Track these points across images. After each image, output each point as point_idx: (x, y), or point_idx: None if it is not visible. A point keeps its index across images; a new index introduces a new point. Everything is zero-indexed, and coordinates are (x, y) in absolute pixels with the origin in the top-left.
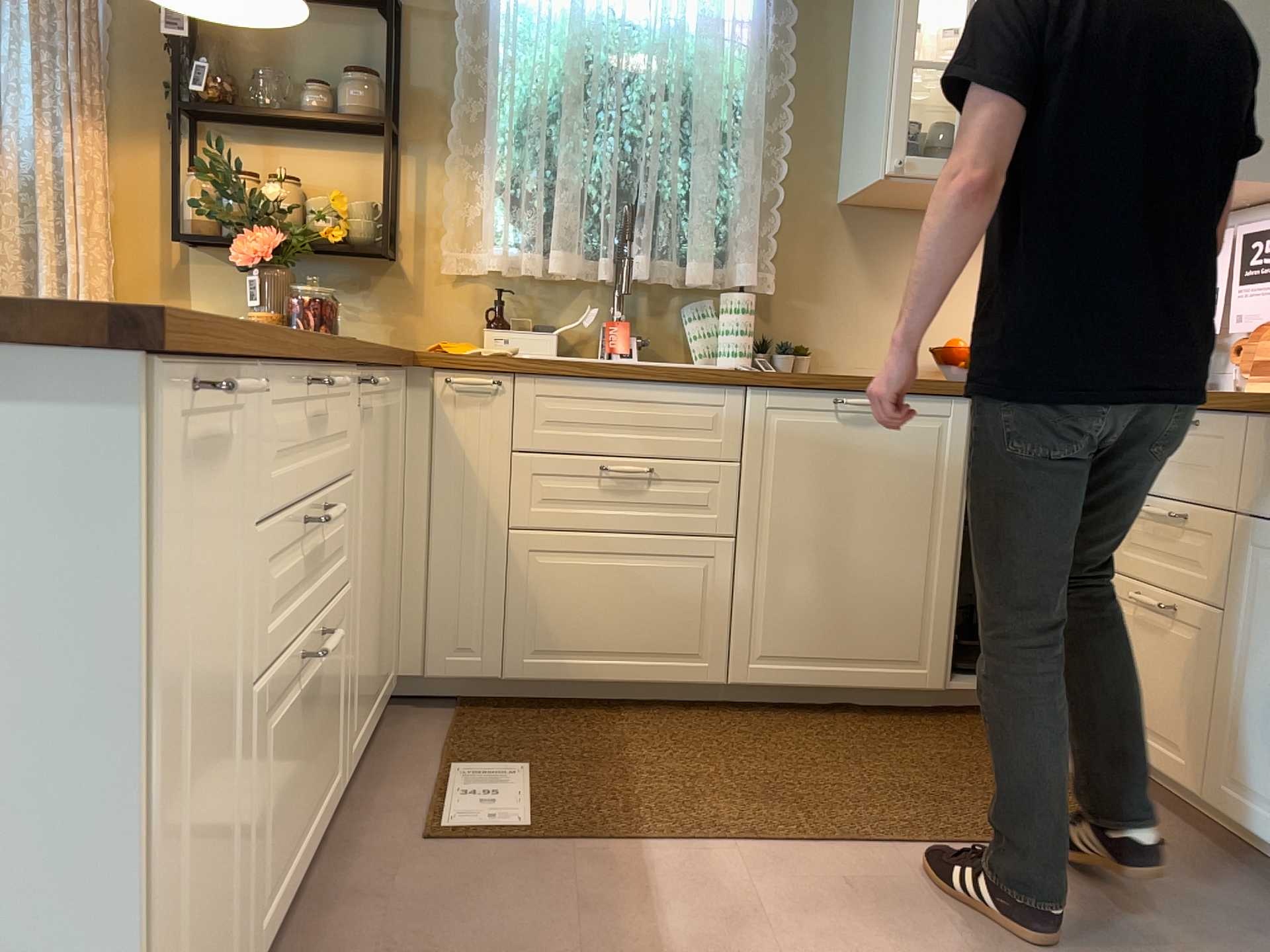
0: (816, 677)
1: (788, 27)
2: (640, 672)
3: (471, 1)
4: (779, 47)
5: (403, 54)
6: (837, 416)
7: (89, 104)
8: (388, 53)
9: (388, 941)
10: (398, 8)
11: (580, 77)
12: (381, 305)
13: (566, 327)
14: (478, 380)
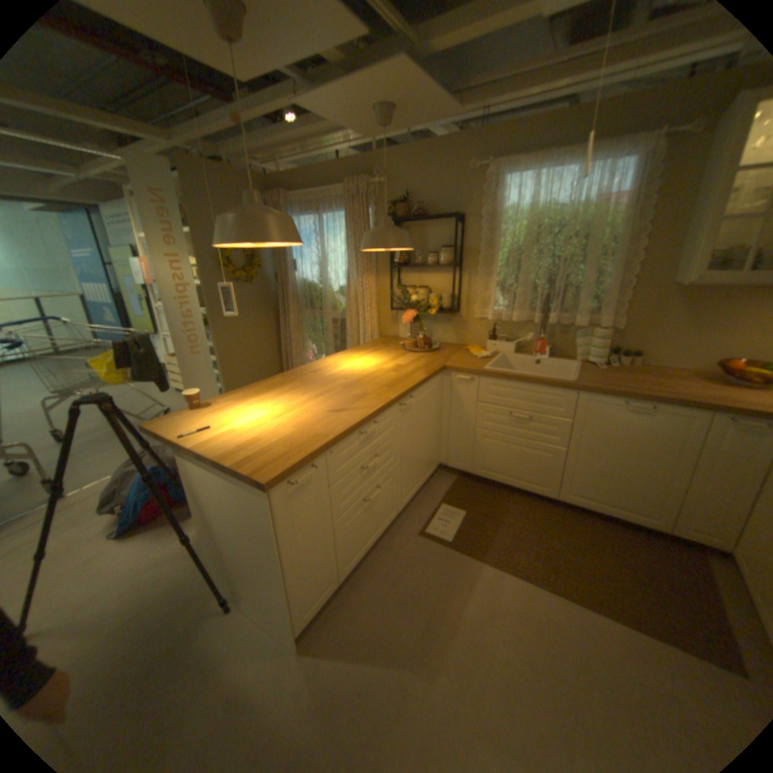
0: (600, 509)
1: (652, 191)
2: (522, 485)
3: (488, 208)
4: (646, 202)
5: (463, 233)
6: (625, 409)
7: (367, 268)
8: (458, 233)
9: (393, 570)
10: (458, 220)
11: (532, 235)
12: (453, 327)
13: (519, 340)
14: (465, 377)
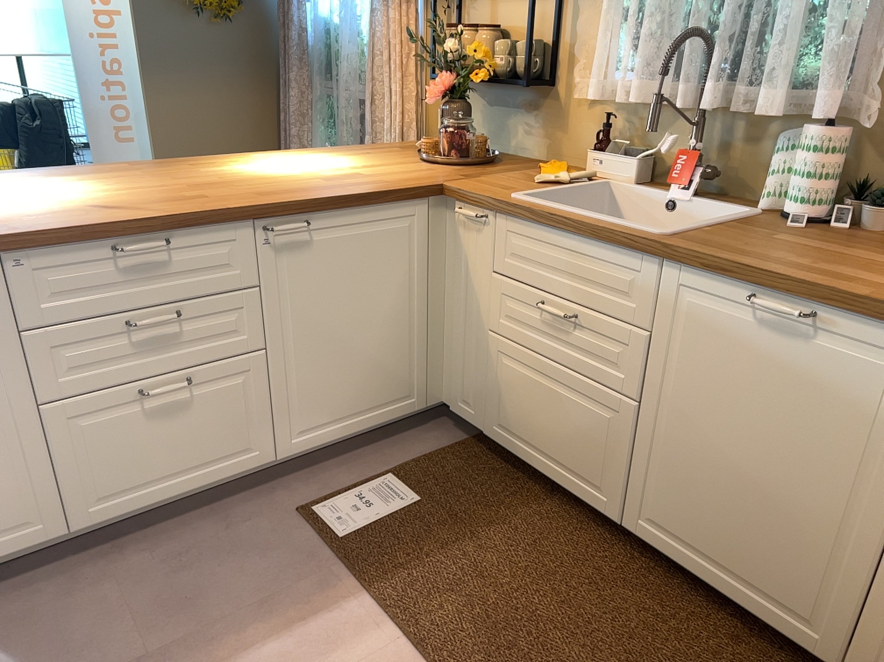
0: (695, 566)
1: None
2: (559, 476)
3: None
4: None
5: None
6: (751, 315)
7: None
8: None
9: (198, 548)
10: None
11: None
12: (541, 124)
13: (646, 155)
14: (469, 212)
